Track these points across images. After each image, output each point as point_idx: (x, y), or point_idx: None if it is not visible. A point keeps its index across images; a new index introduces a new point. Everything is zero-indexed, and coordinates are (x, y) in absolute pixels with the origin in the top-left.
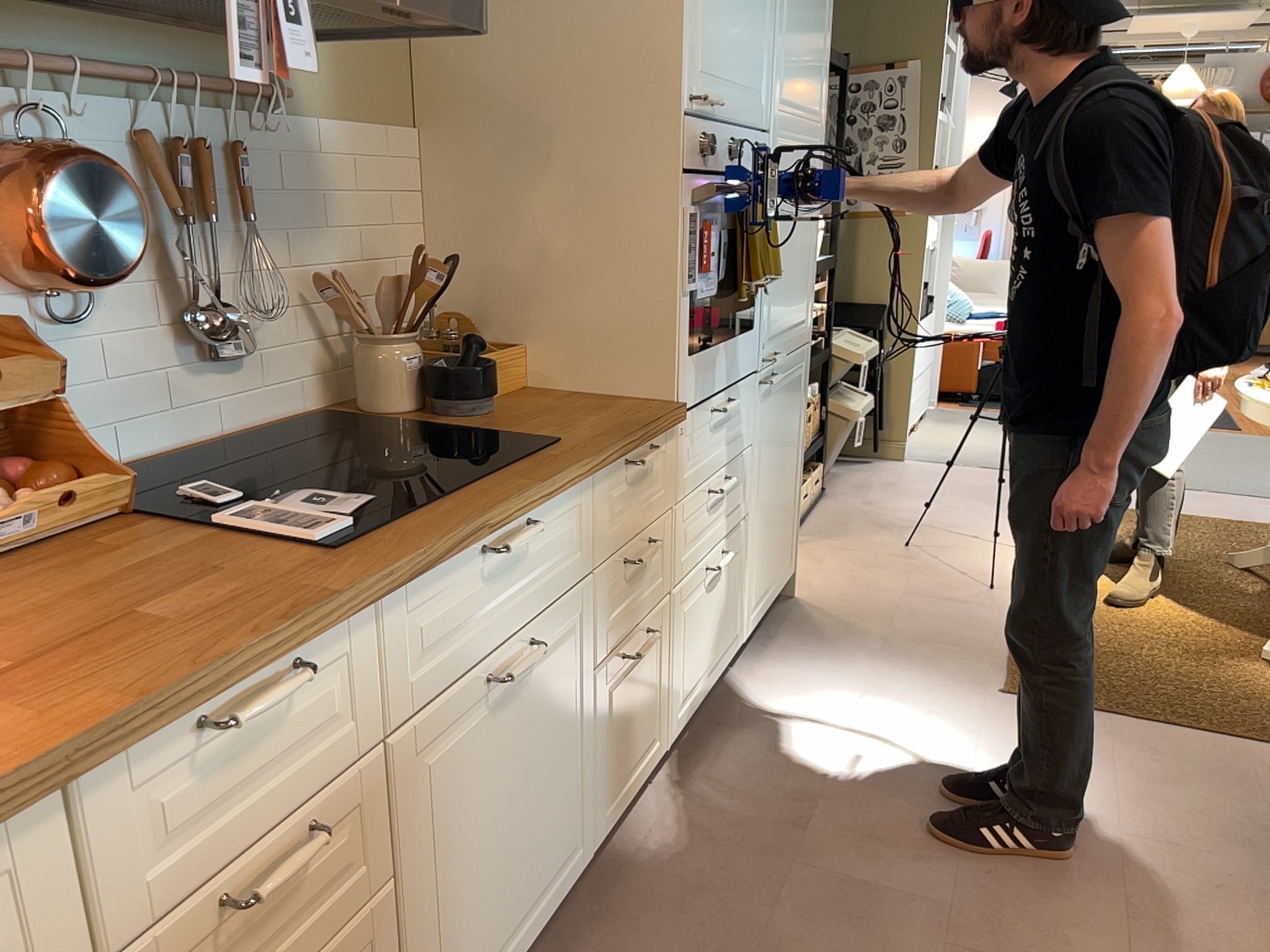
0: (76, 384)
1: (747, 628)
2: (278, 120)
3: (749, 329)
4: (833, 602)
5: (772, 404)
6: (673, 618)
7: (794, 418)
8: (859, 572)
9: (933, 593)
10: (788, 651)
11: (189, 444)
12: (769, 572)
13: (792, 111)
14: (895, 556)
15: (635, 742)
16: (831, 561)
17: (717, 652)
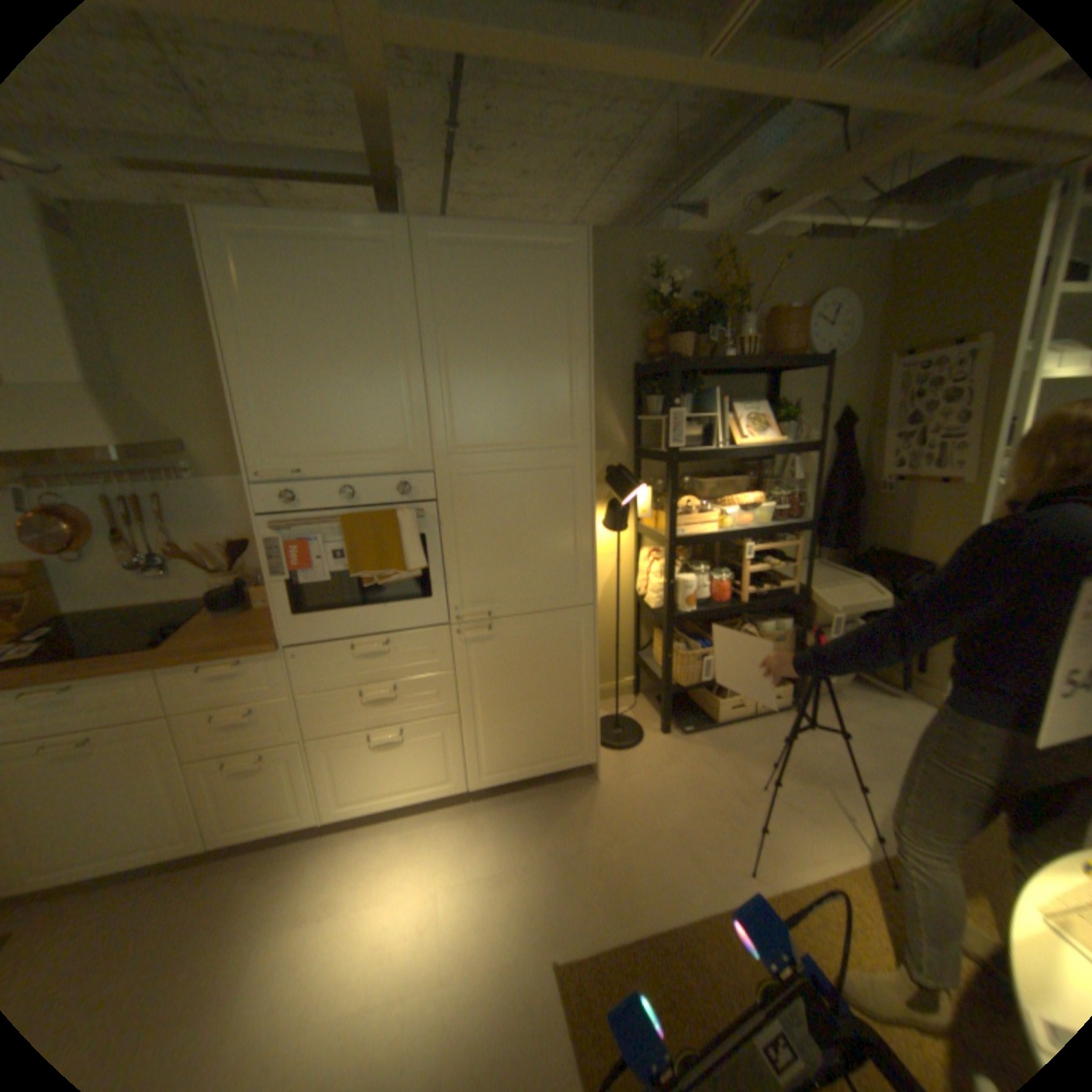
0: (77, 582)
1: (474, 785)
2: (178, 481)
3: (423, 598)
4: (611, 802)
5: (494, 646)
6: (307, 758)
7: (561, 657)
8: (678, 791)
9: (694, 847)
10: (515, 816)
11: (136, 606)
12: (519, 756)
13: (489, 446)
14: (735, 795)
15: (257, 813)
16: (679, 769)
17: (407, 790)
